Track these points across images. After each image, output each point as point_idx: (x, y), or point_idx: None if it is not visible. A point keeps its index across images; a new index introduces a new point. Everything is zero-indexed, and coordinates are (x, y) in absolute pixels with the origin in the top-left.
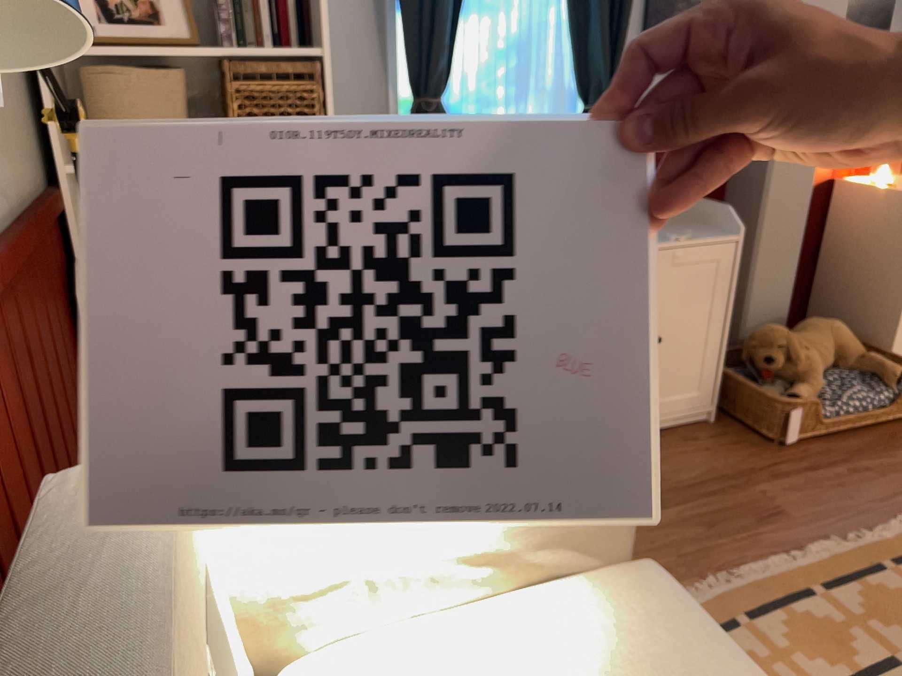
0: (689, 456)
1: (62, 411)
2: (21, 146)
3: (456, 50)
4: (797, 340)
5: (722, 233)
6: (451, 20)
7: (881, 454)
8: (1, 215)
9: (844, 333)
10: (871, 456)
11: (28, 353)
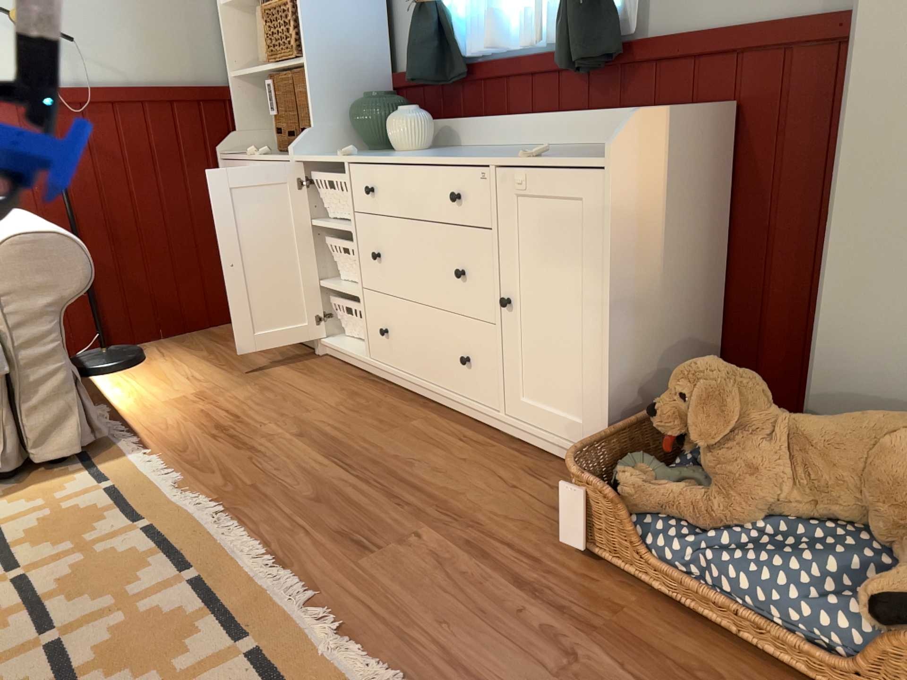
0: (484, 476)
1: (152, 199)
2: (188, 58)
3: None
4: (726, 399)
5: (606, 156)
6: None
7: None
8: (116, 84)
9: None
10: (636, 663)
11: (102, 152)
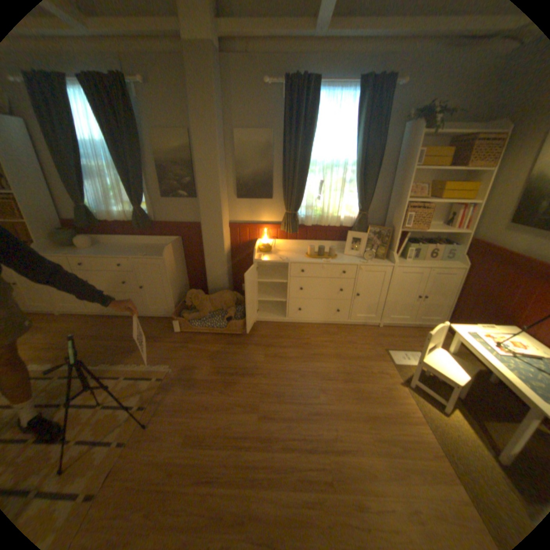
0: (147, 328)
1: None
2: None
3: (83, 190)
4: (197, 297)
5: (161, 256)
6: (73, 181)
7: (202, 344)
8: None
9: (225, 298)
10: (196, 344)
11: None
